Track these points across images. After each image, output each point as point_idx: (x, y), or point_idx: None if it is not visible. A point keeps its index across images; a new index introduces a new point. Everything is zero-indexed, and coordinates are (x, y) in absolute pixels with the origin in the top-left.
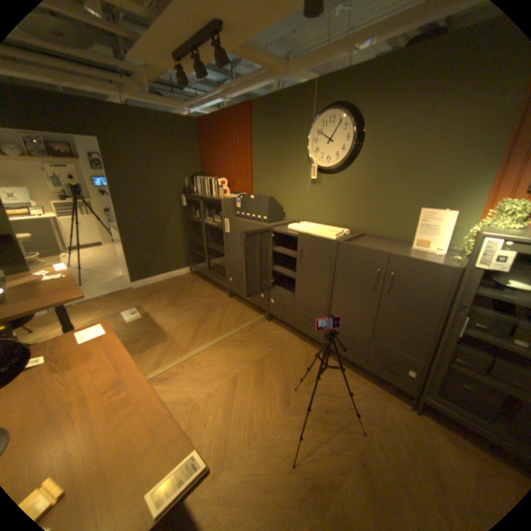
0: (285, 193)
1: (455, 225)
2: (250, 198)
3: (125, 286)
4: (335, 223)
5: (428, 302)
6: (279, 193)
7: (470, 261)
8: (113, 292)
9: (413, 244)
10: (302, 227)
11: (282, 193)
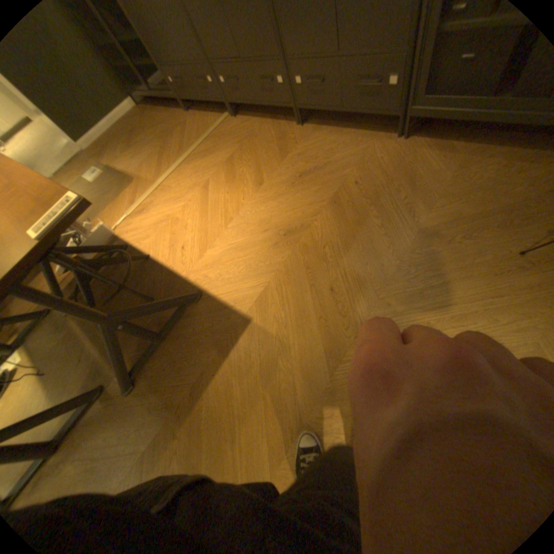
0: None
1: None
2: None
3: (74, 151)
4: None
5: None
6: None
7: None
8: (66, 161)
9: None
10: None
11: None
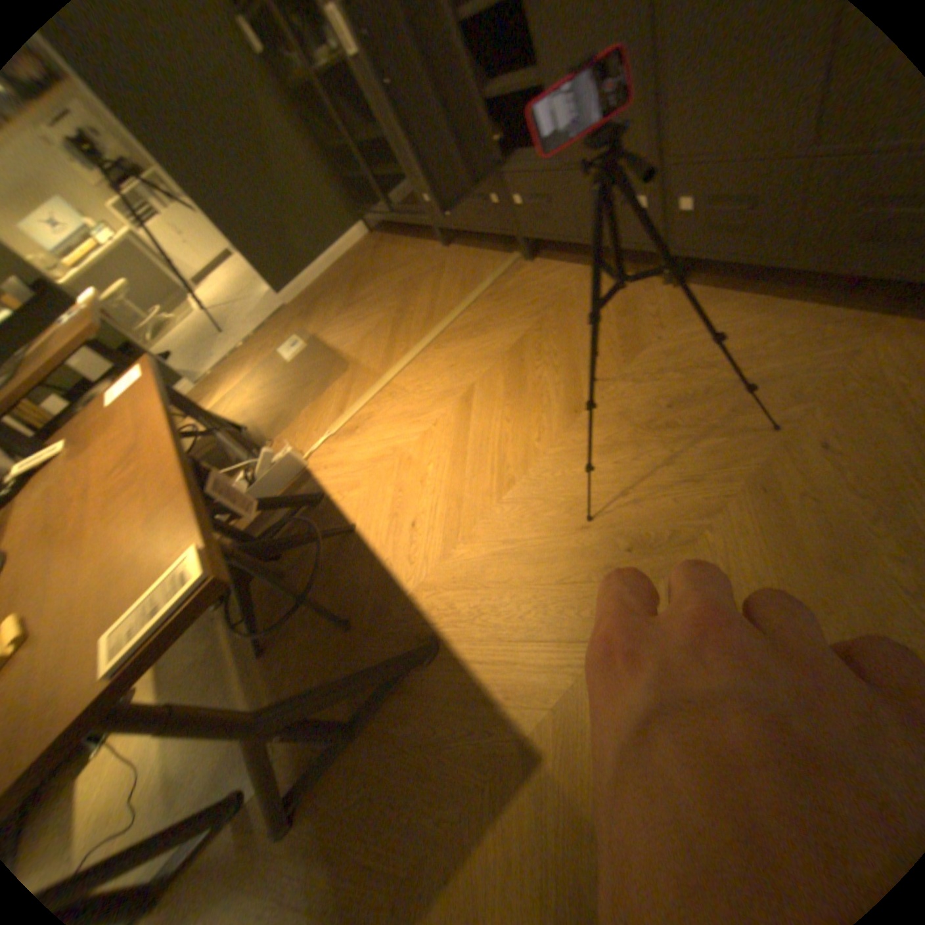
0: None
1: None
2: None
3: (273, 305)
4: None
5: None
6: None
7: None
8: (260, 321)
9: None
10: None
11: None
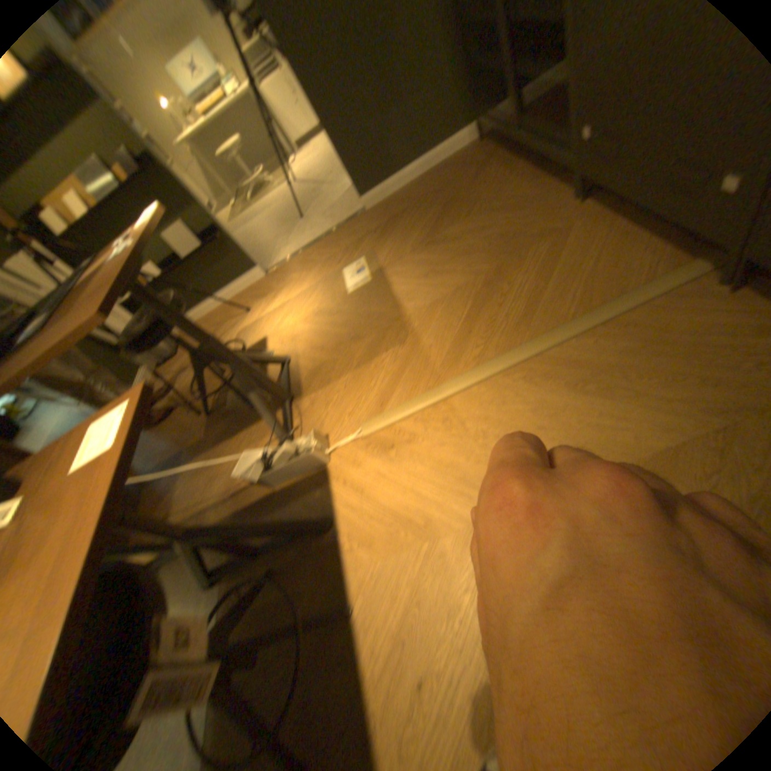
0: None
1: None
2: None
3: (354, 206)
4: None
5: None
6: None
7: None
8: (337, 223)
9: None
10: None
11: None
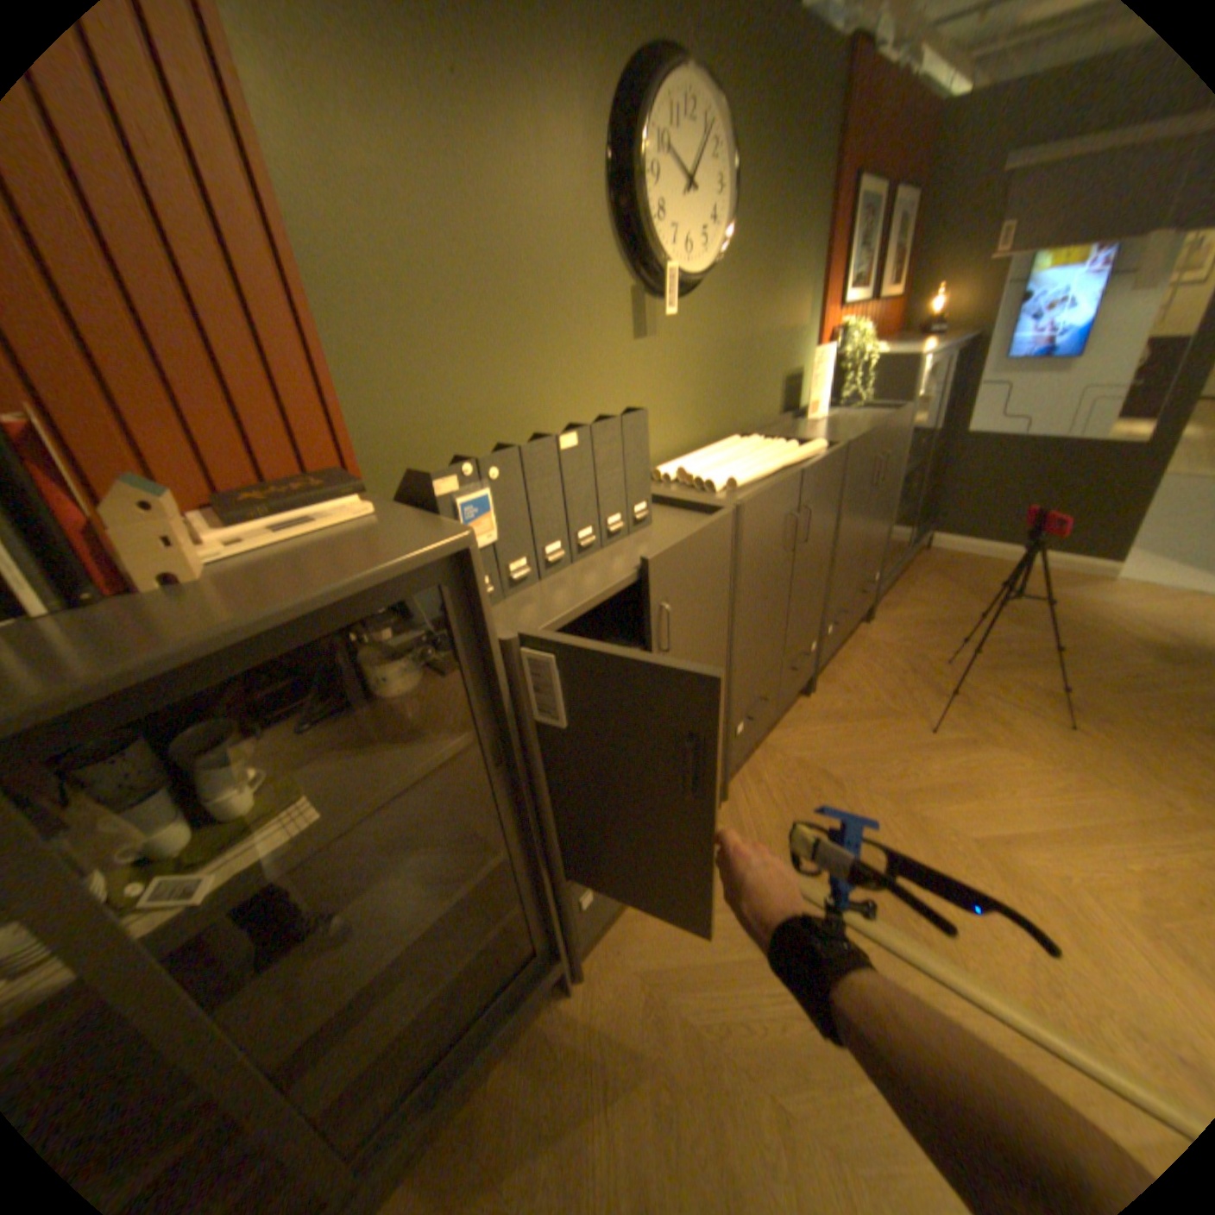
0: (553, 398)
1: (833, 366)
2: (559, 452)
3: None
4: (693, 440)
5: (897, 469)
6: (524, 403)
7: (879, 402)
8: None
9: (792, 418)
10: (735, 467)
11: (539, 400)
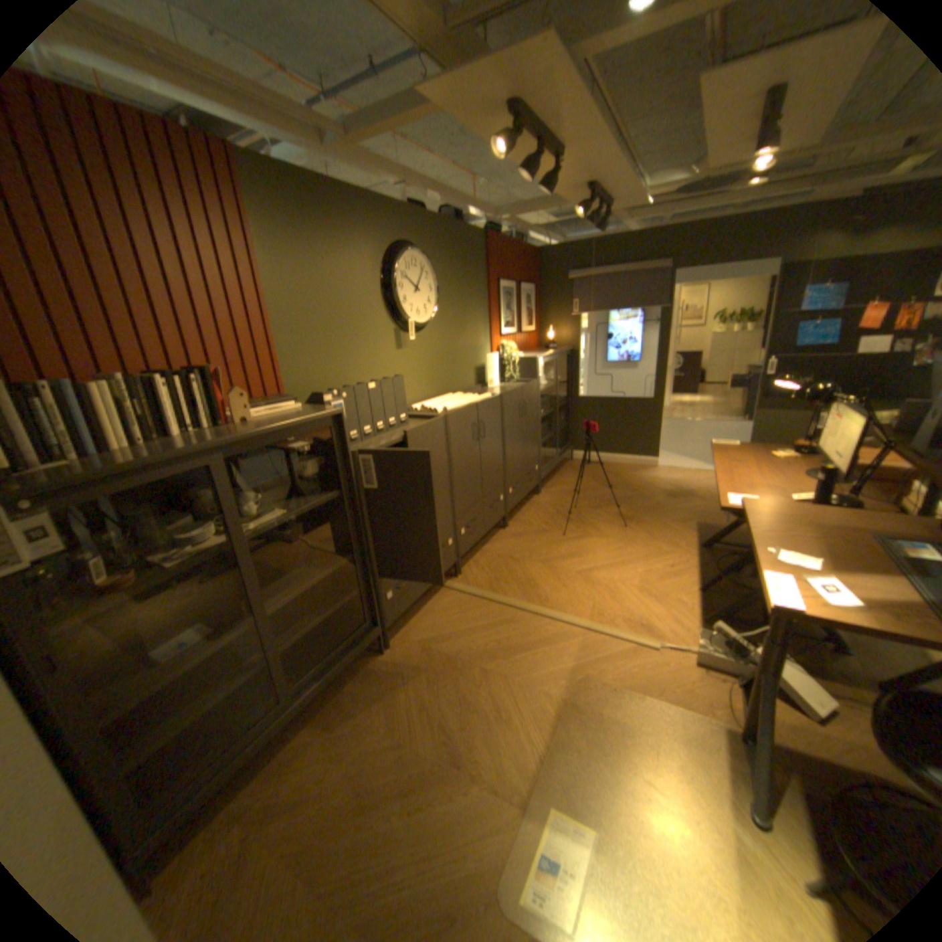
0: (362, 374)
1: (498, 364)
2: (368, 390)
3: None
4: (429, 396)
5: (534, 411)
6: (350, 376)
7: (522, 380)
8: None
9: (480, 388)
10: (447, 405)
11: (356, 374)
